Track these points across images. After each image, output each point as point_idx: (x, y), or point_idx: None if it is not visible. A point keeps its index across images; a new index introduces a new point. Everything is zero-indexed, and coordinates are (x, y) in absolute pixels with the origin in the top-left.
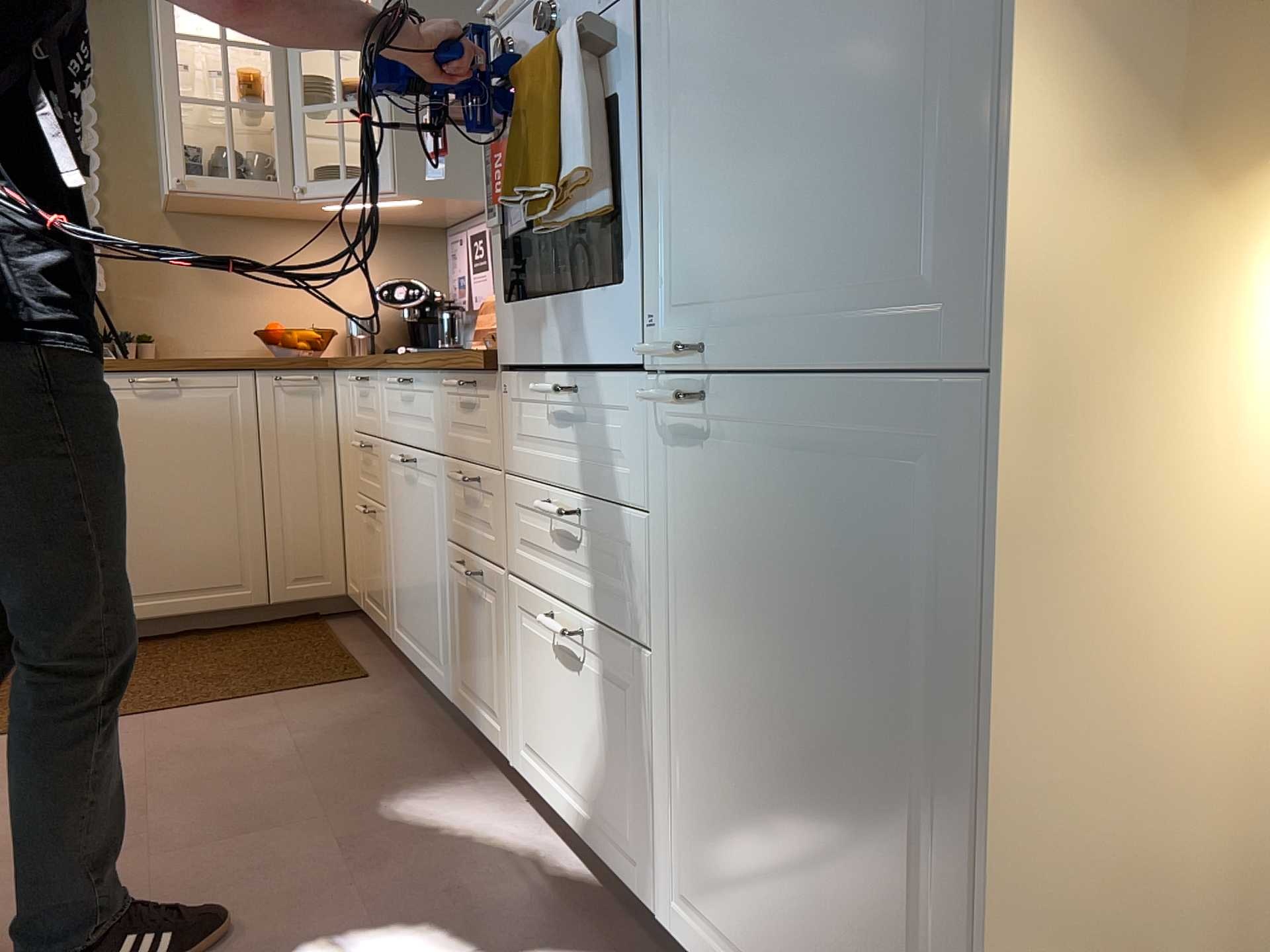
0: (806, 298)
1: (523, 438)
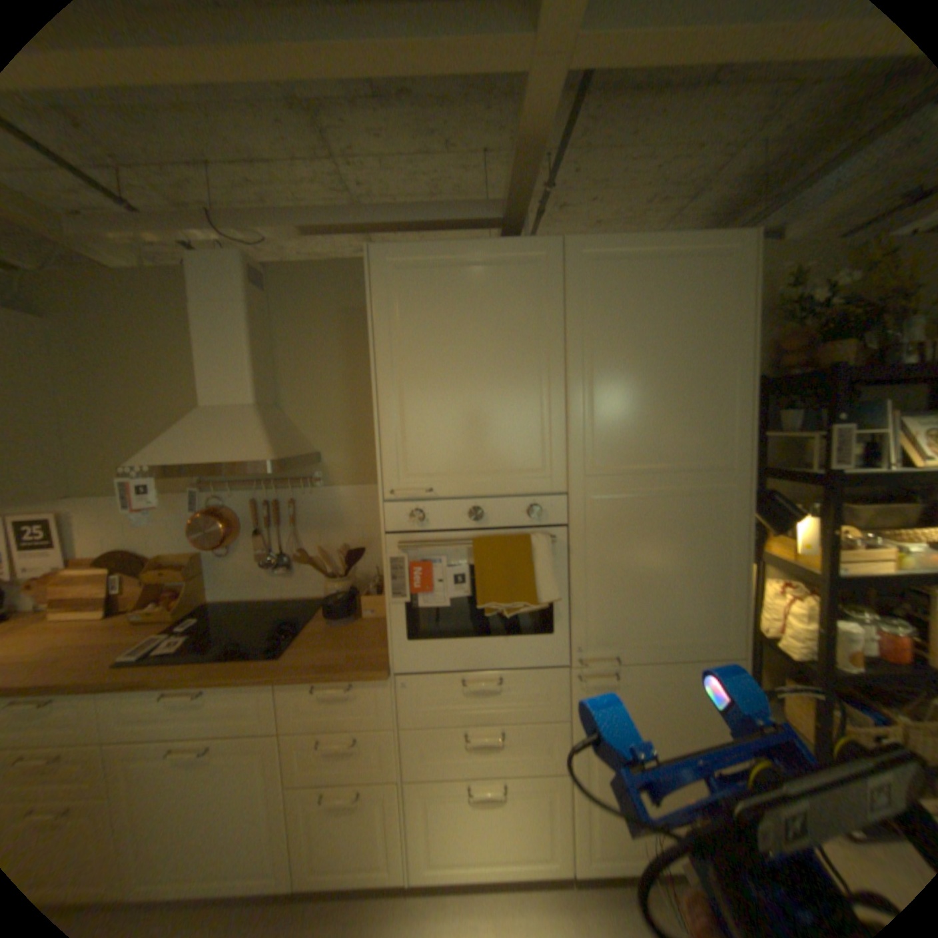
0: (666, 641)
1: (425, 708)
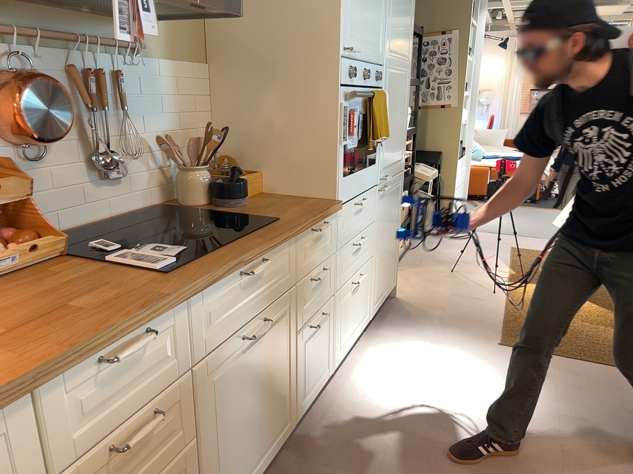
0: (393, 163)
1: (344, 229)
